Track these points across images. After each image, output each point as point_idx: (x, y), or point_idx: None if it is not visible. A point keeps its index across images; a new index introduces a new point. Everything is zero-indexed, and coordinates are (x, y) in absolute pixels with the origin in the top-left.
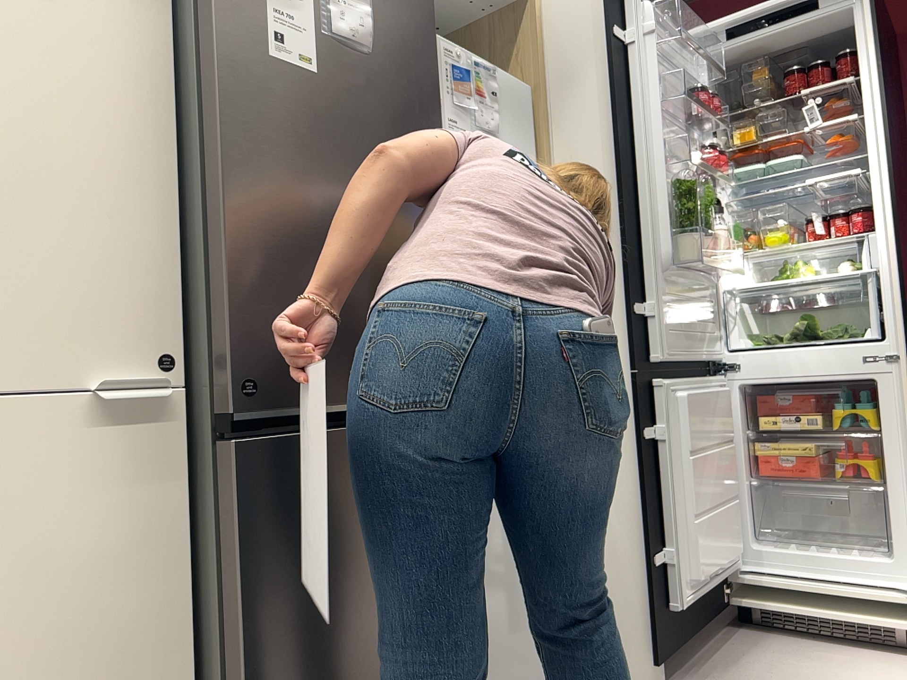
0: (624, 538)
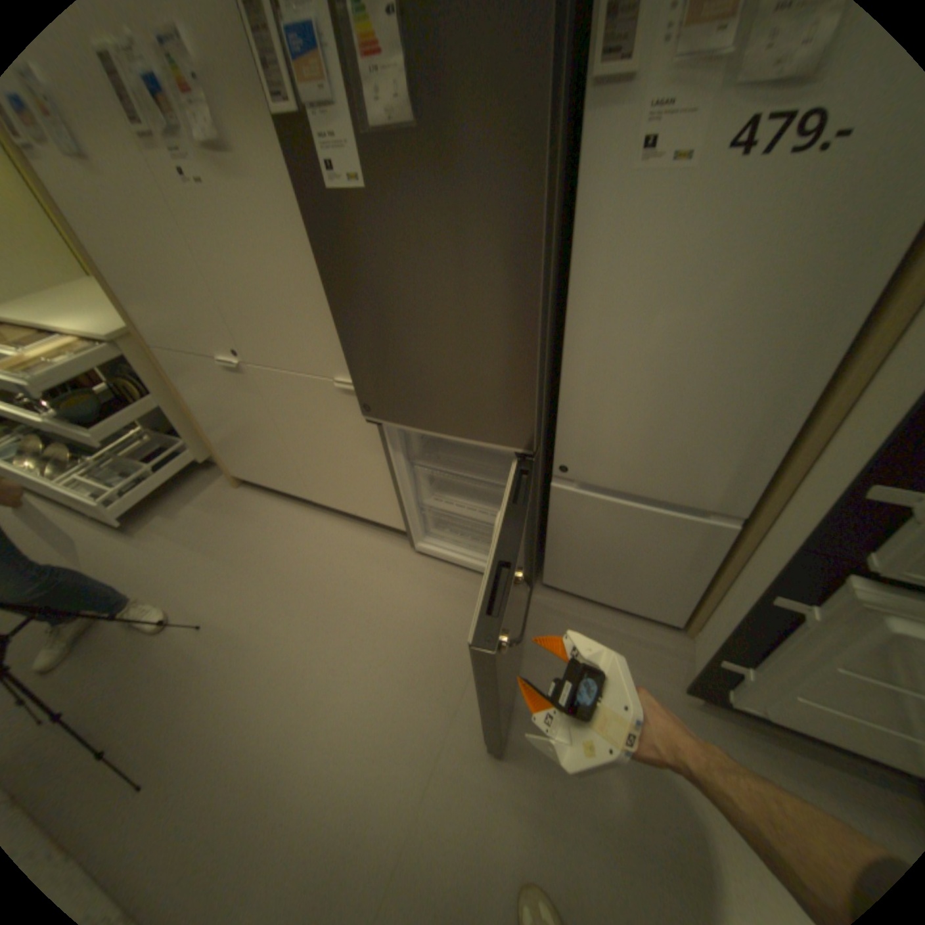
0: (738, 625)
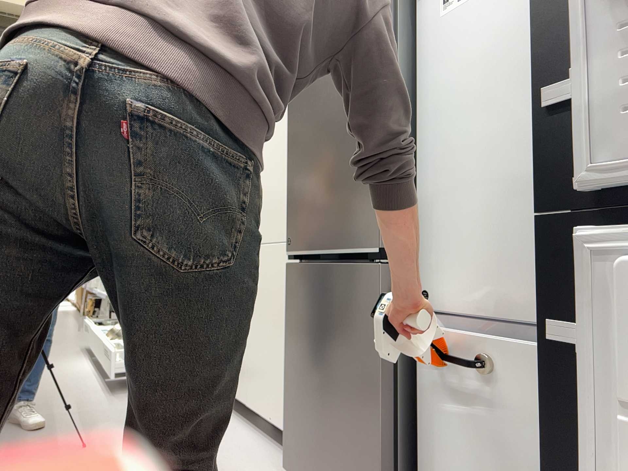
0: None
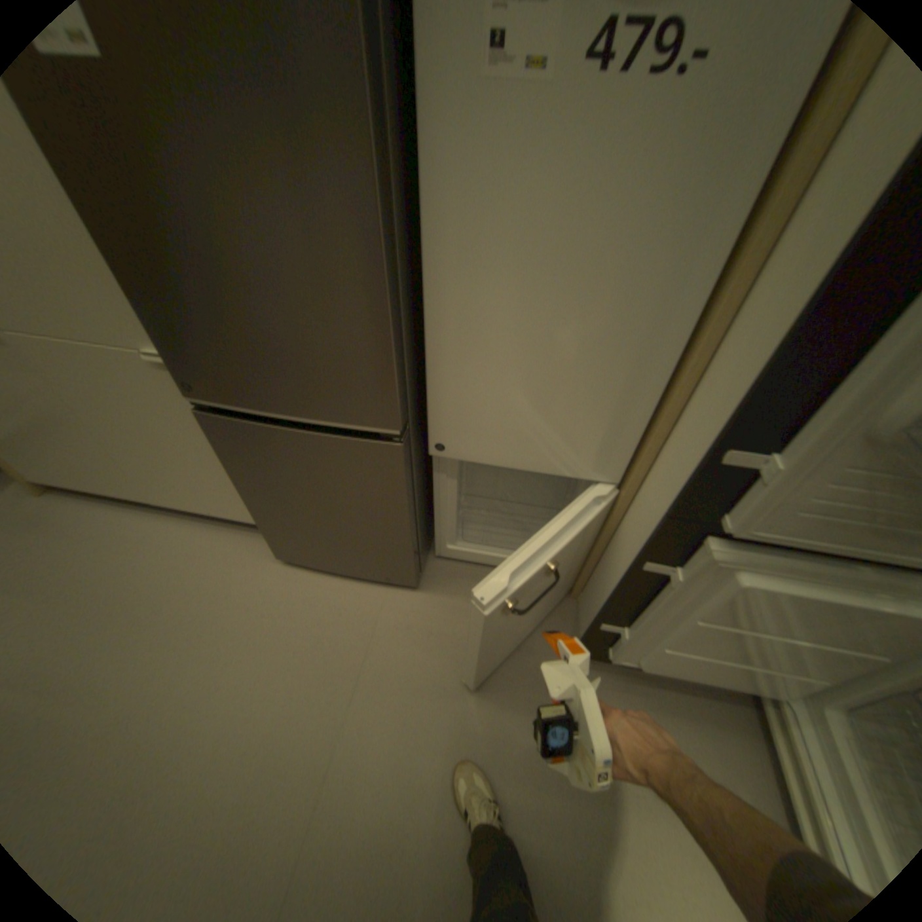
0: (612, 586)
